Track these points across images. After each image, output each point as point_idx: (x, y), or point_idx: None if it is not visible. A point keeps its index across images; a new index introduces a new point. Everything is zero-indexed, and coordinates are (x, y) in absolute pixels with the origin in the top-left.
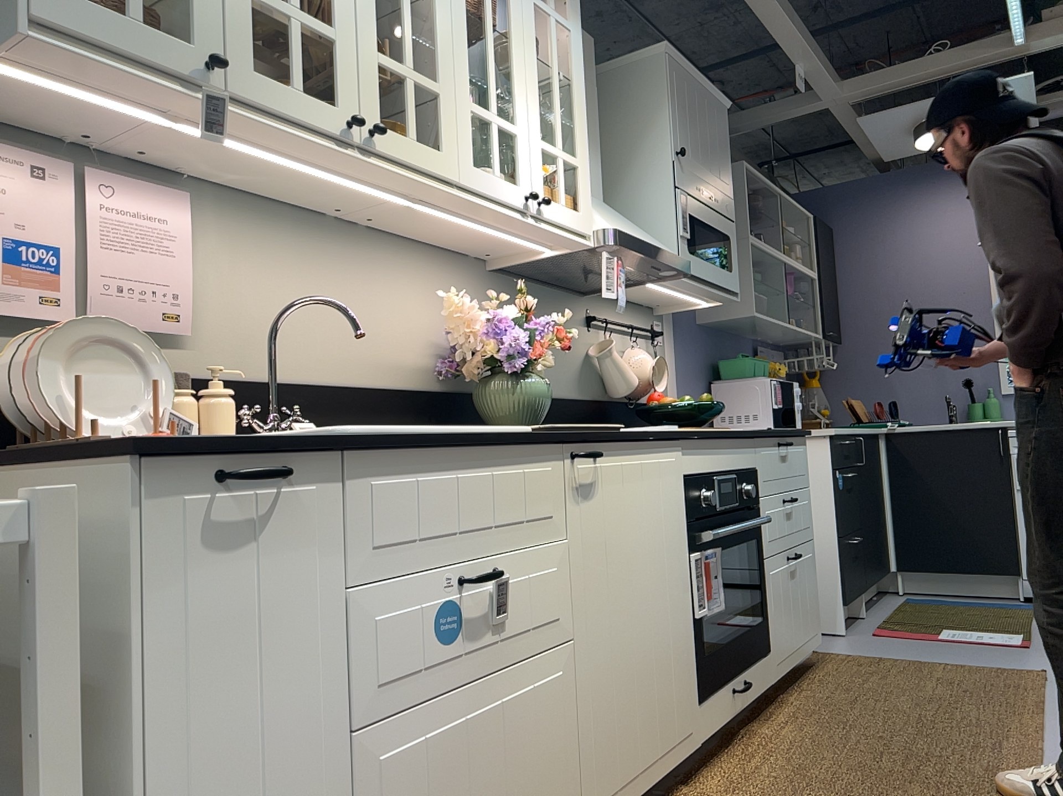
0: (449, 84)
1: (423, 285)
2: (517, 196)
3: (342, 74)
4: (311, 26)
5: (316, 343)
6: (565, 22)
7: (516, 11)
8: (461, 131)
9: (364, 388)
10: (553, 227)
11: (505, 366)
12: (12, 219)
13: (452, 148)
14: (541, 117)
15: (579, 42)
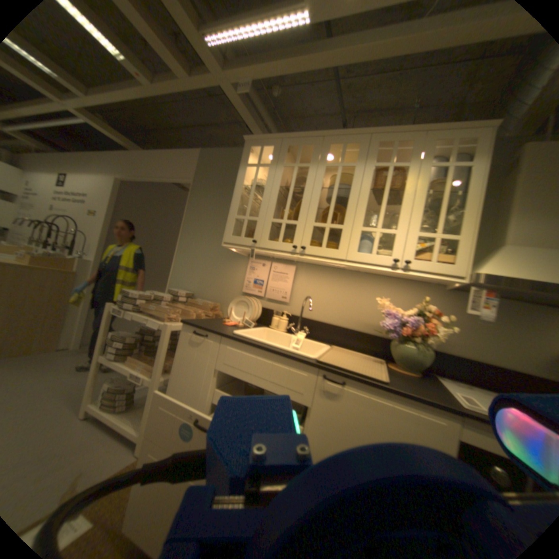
0: (350, 223)
1: (392, 295)
2: (388, 261)
3: (298, 234)
4: (290, 223)
5: (331, 310)
6: (466, 163)
7: (411, 177)
8: (353, 240)
9: (347, 329)
10: (421, 274)
11: (393, 335)
12: (257, 275)
13: (345, 247)
14: (421, 221)
15: (481, 168)
